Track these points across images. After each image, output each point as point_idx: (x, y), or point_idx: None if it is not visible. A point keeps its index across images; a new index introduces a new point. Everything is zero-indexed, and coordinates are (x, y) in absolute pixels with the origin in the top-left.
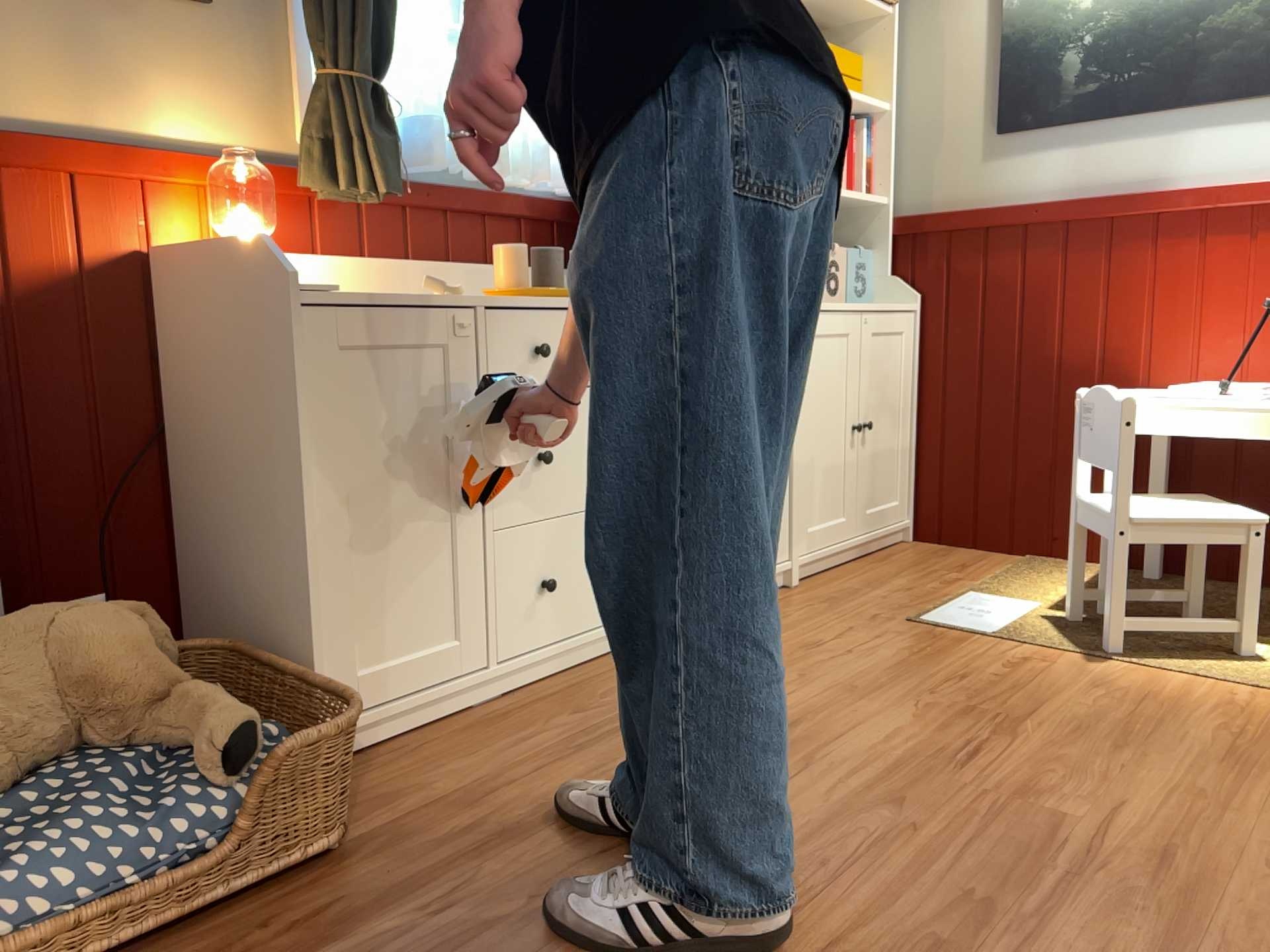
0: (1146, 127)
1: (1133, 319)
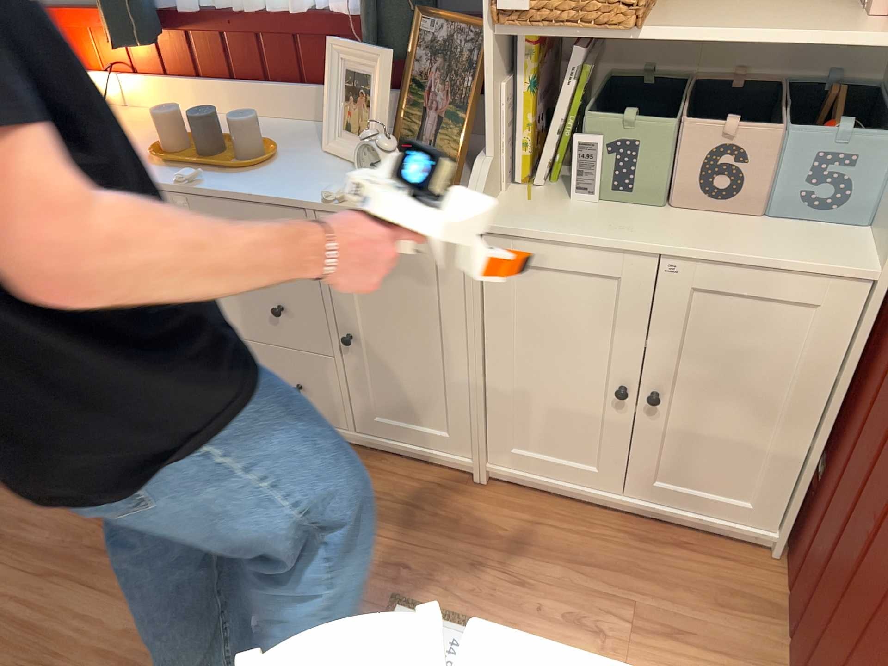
0: None
1: None
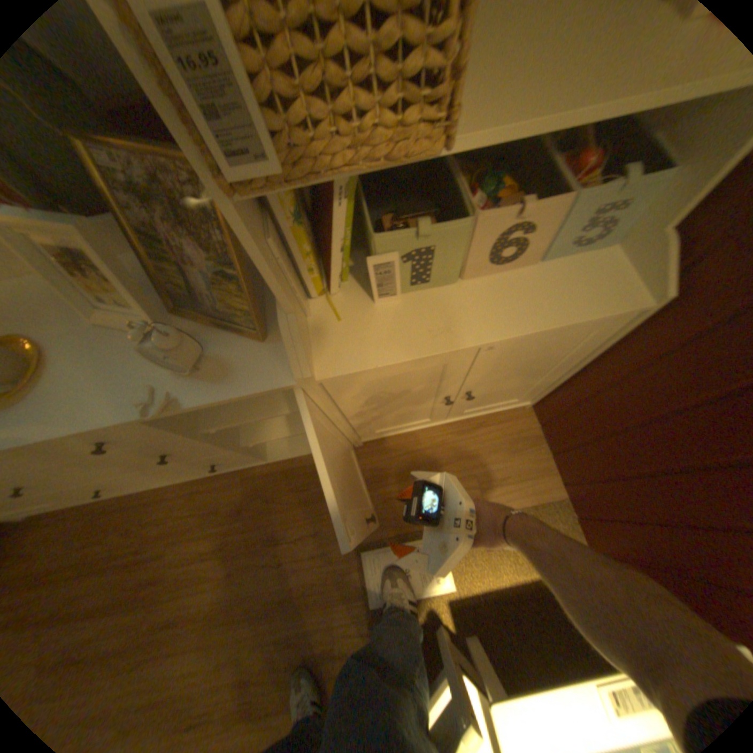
0: None
1: None
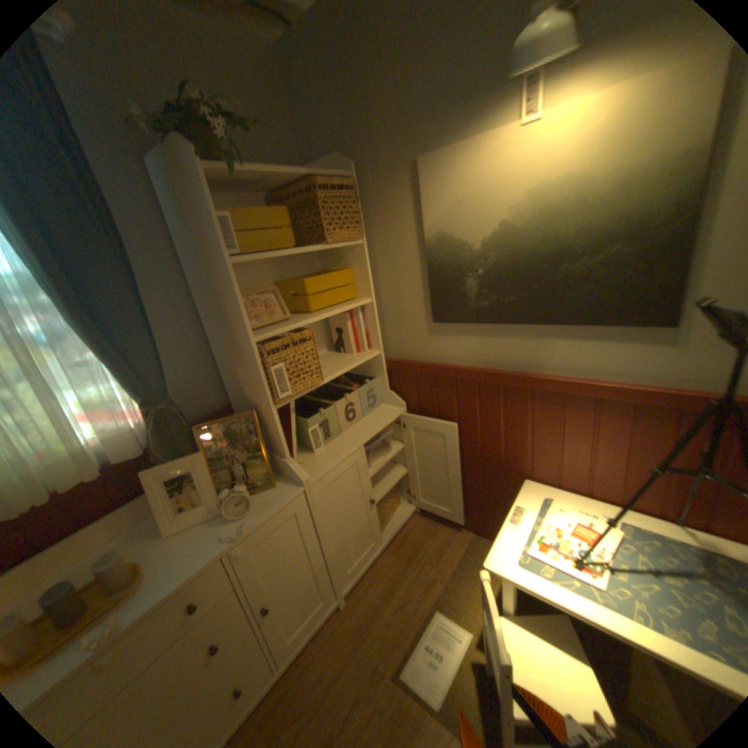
0: (524, 331)
1: (523, 442)
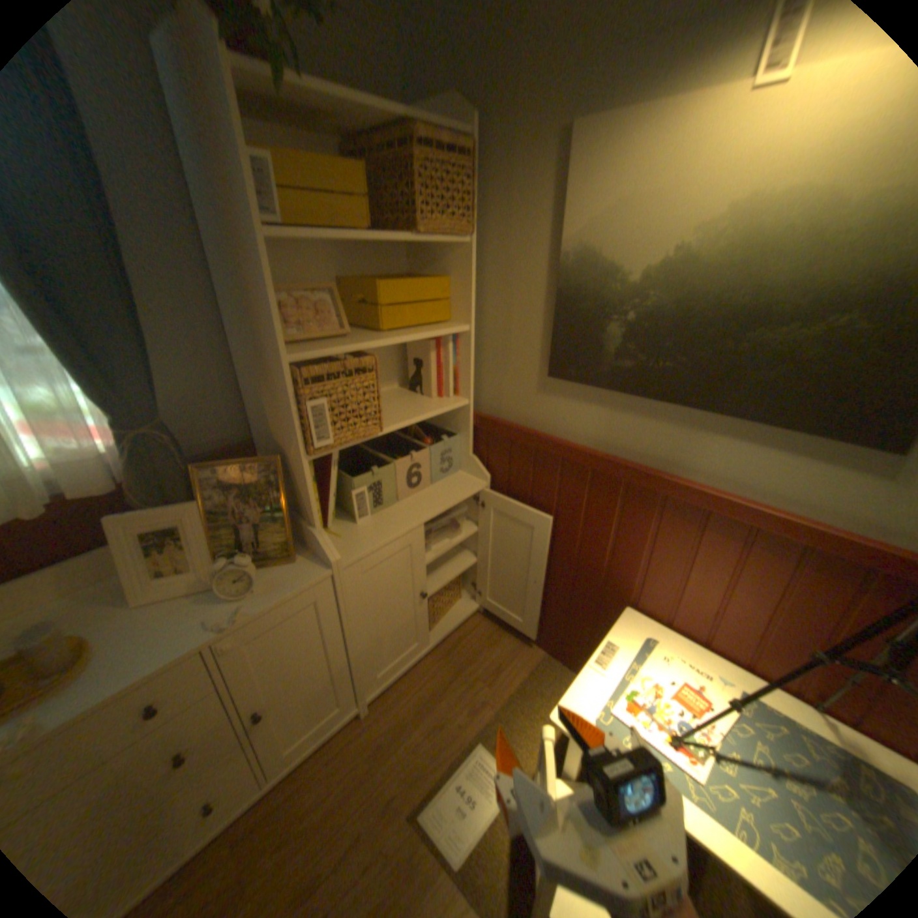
0: (673, 414)
1: (635, 561)
